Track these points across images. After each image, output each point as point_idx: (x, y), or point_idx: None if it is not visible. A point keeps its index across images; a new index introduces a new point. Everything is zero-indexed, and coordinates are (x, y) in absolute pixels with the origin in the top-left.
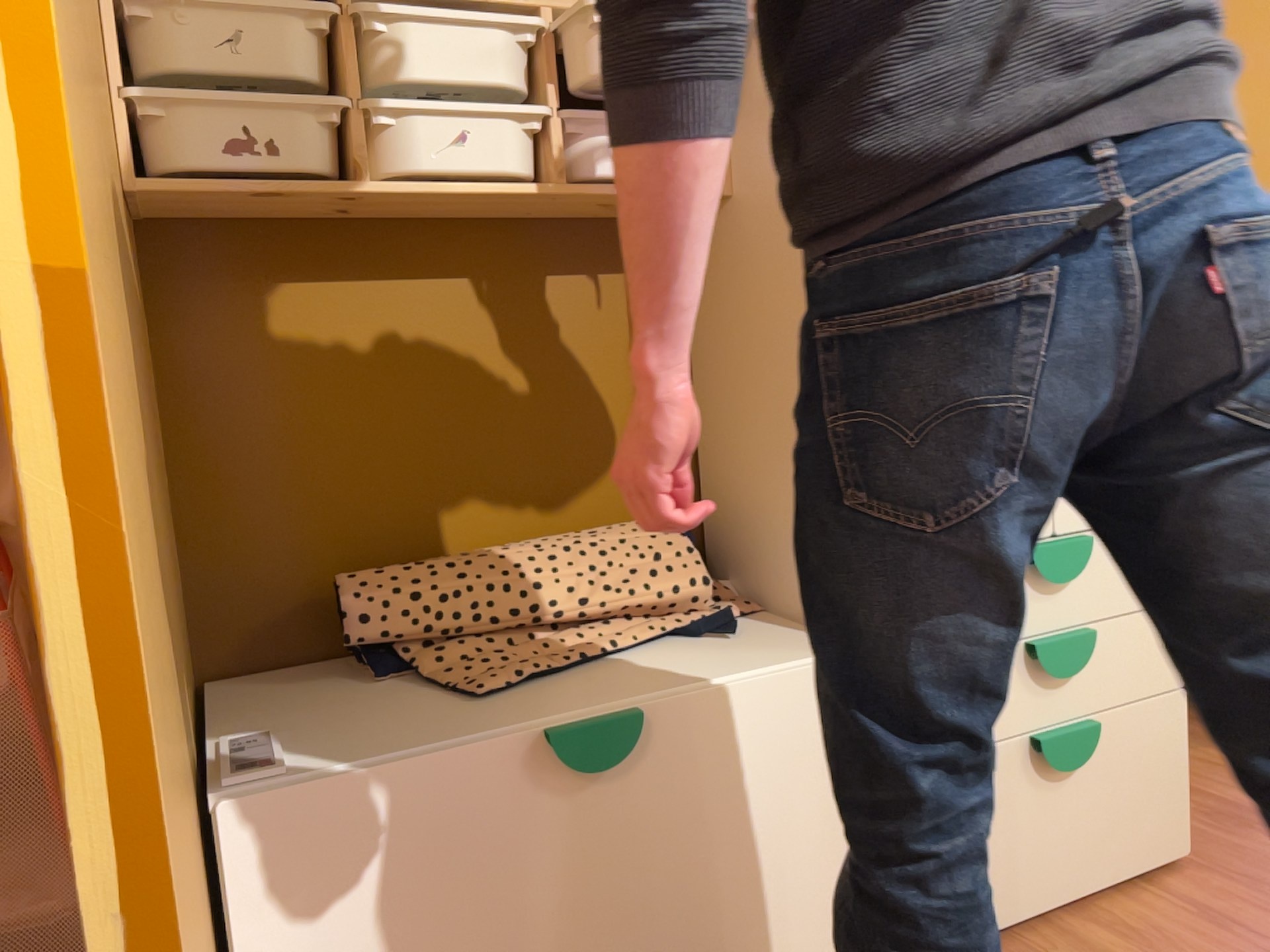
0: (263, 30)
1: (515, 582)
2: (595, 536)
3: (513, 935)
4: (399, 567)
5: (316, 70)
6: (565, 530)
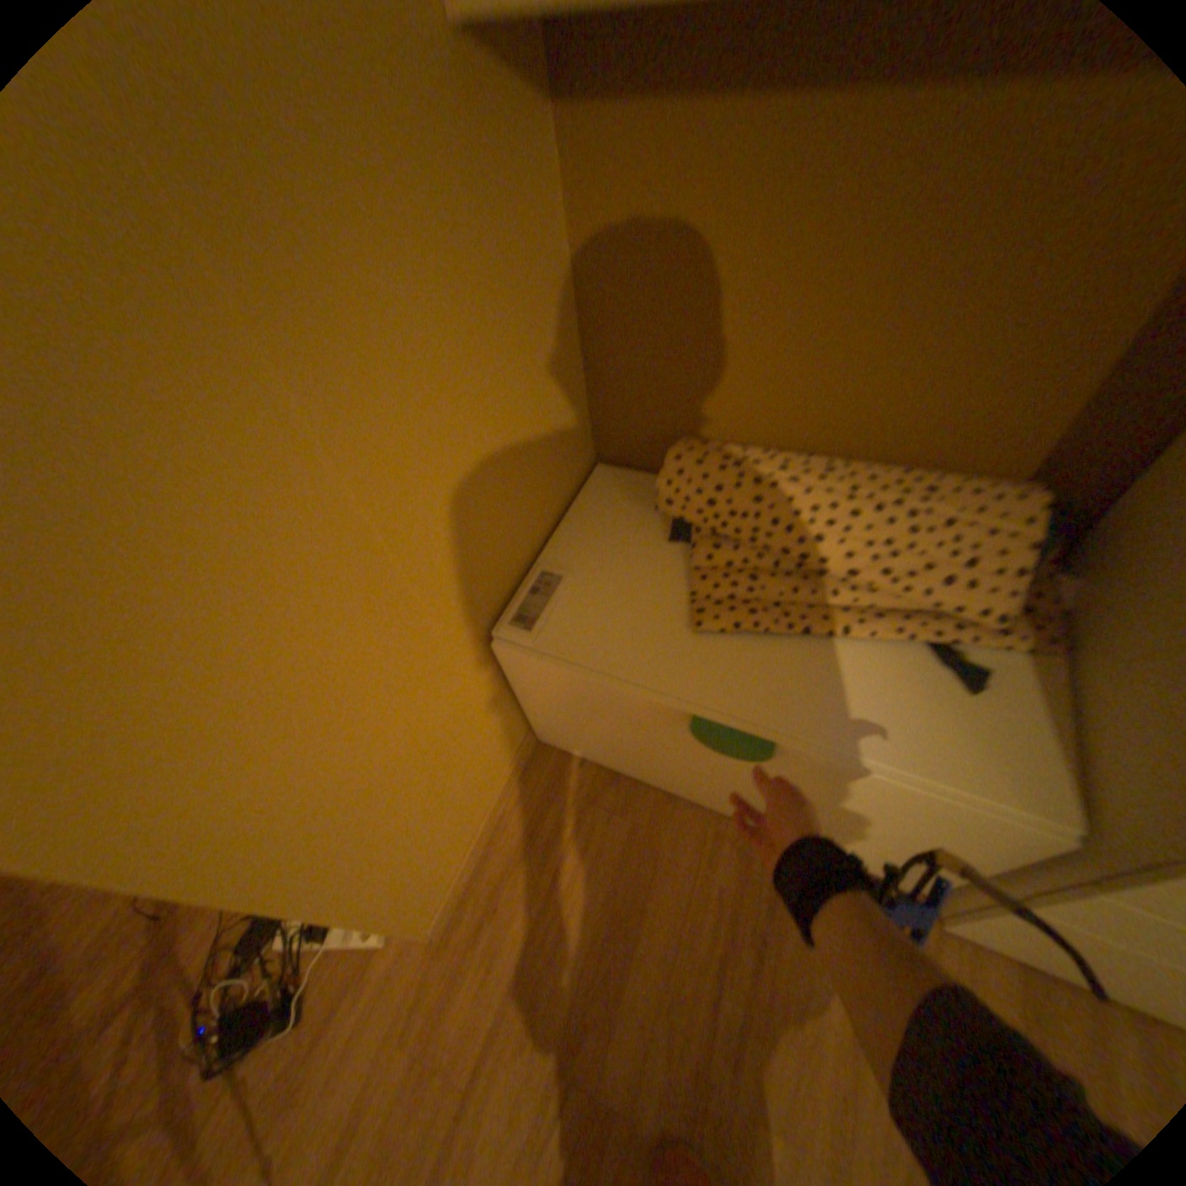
0: None
1: (800, 522)
2: (925, 496)
3: (654, 752)
4: (733, 442)
5: None
6: (921, 451)
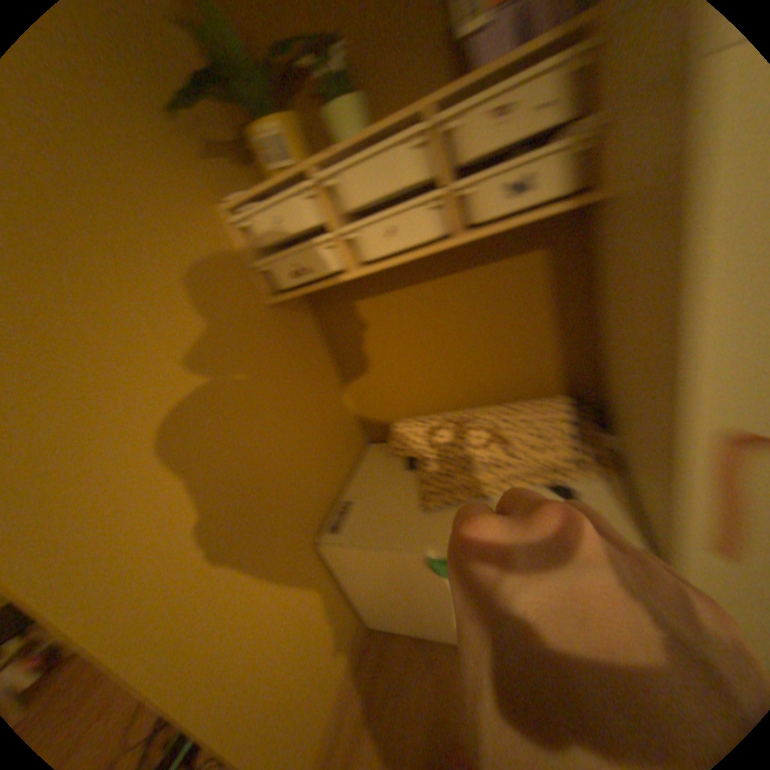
0: (286, 209)
1: (462, 442)
2: (514, 414)
3: (430, 605)
4: (426, 414)
5: (316, 217)
6: (511, 396)
